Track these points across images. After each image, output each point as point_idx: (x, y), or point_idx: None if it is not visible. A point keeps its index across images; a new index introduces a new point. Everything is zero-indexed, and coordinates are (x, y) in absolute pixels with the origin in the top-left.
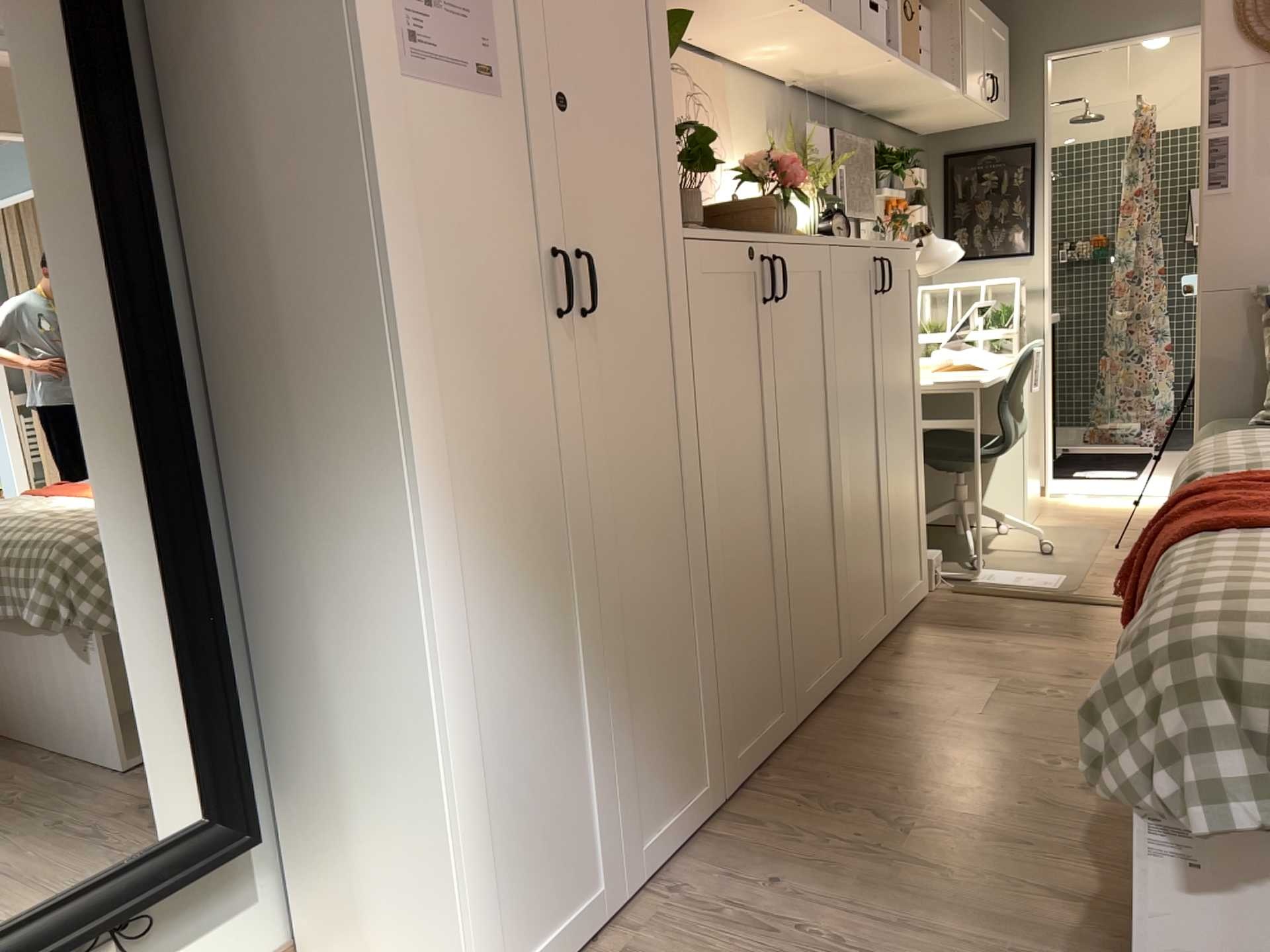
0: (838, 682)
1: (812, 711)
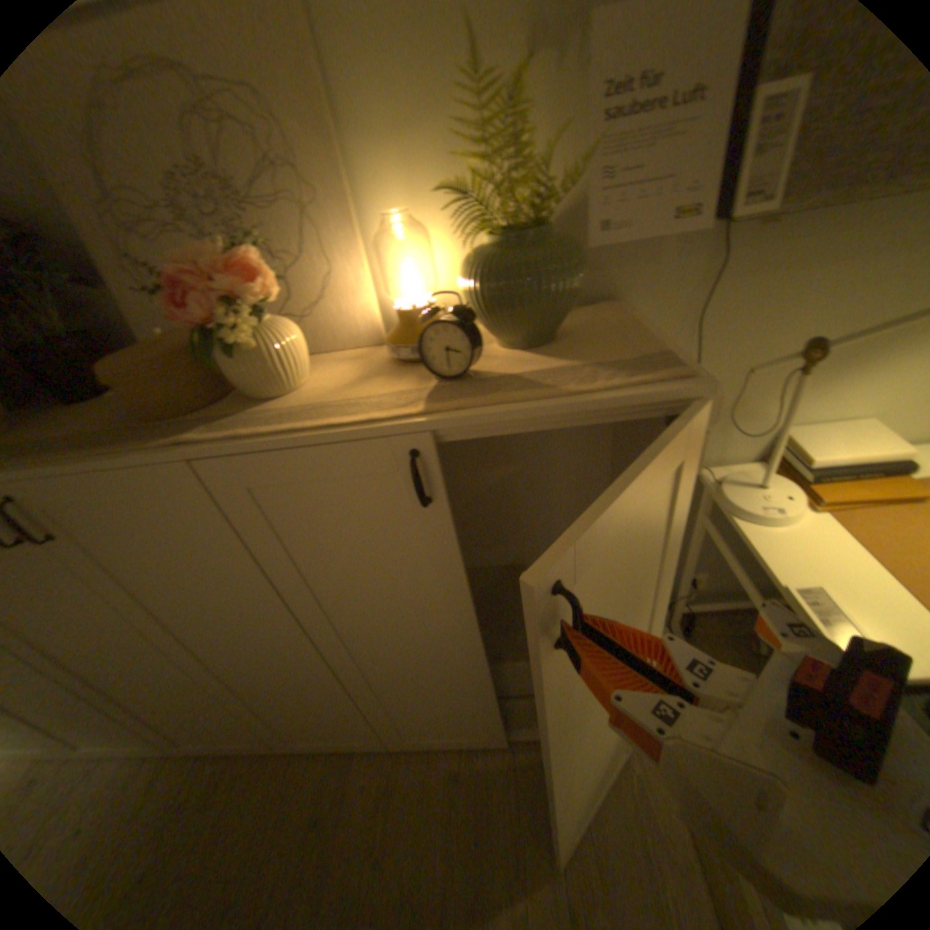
0: (374, 751)
1: (312, 754)
